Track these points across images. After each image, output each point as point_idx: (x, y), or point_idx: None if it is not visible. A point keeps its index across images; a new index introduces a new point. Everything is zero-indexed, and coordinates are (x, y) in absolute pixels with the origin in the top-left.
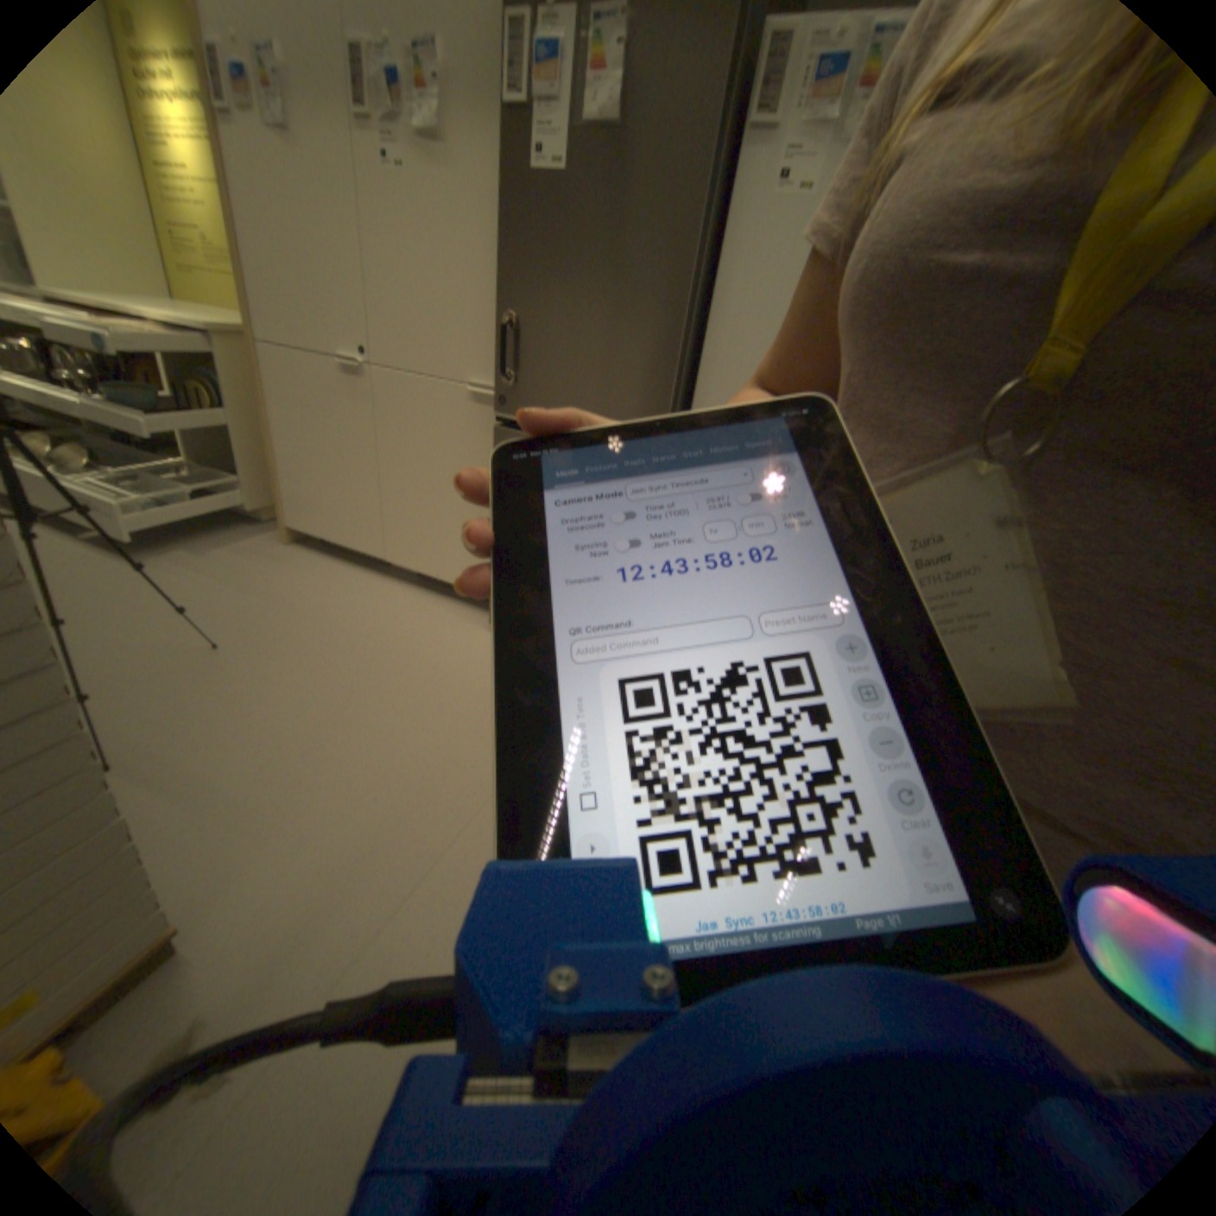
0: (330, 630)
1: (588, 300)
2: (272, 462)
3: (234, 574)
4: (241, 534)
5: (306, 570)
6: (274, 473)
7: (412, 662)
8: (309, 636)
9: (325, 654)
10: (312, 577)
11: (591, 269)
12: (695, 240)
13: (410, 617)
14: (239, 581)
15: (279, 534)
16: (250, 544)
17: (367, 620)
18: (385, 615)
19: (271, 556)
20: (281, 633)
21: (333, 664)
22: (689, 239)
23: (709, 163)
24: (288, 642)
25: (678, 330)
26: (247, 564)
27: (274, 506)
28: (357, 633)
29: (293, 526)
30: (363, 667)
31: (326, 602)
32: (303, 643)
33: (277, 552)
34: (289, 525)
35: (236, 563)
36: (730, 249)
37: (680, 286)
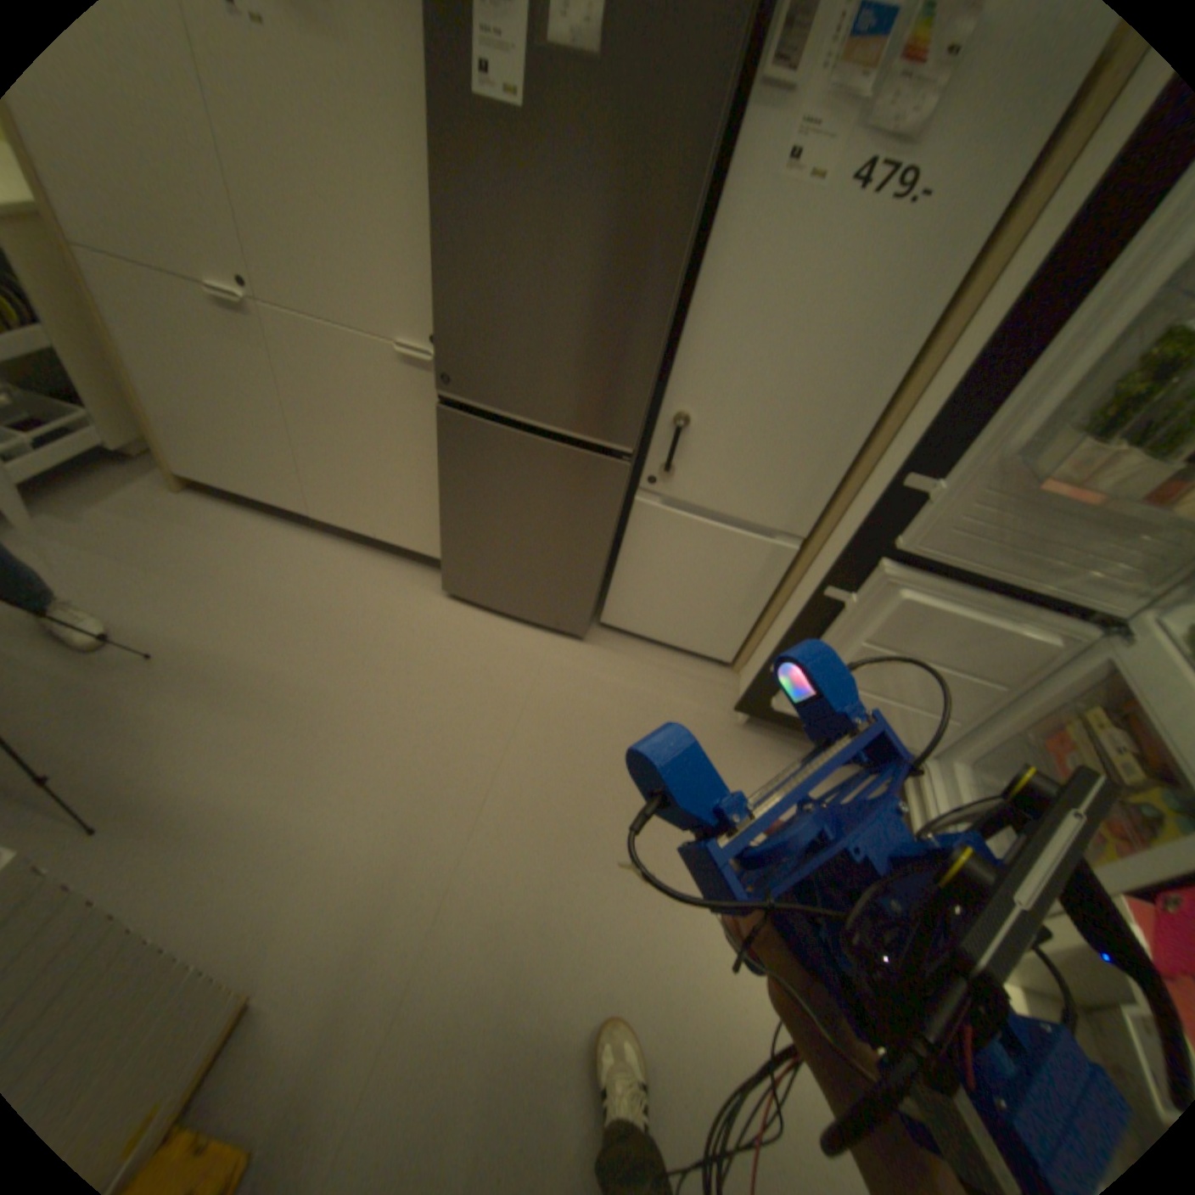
0: (273, 616)
1: (553, 283)
2: (138, 402)
3: (131, 546)
4: (115, 480)
5: (217, 532)
6: (144, 415)
7: (374, 648)
8: (253, 627)
9: (278, 650)
10: (227, 540)
11: (557, 246)
12: (687, 232)
13: (356, 587)
14: (141, 556)
15: (168, 483)
16: (133, 496)
17: (310, 596)
18: (327, 587)
19: (167, 514)
20: (220, 628)
21: (292, 662)
22: (680, 230)
23: (713, 138)
24: (232, 639)
25: (660, 333)
26: (142, 529)
27: (154, 452)
28: (304, 616)
29: (184, 474)
30: (325, 661)
31: (256, 577)
32: (249, 639)
33: (172, 506)
34: (178, 472)
35: (126, 528)
36: (722, 233)
37: (666, 283)
